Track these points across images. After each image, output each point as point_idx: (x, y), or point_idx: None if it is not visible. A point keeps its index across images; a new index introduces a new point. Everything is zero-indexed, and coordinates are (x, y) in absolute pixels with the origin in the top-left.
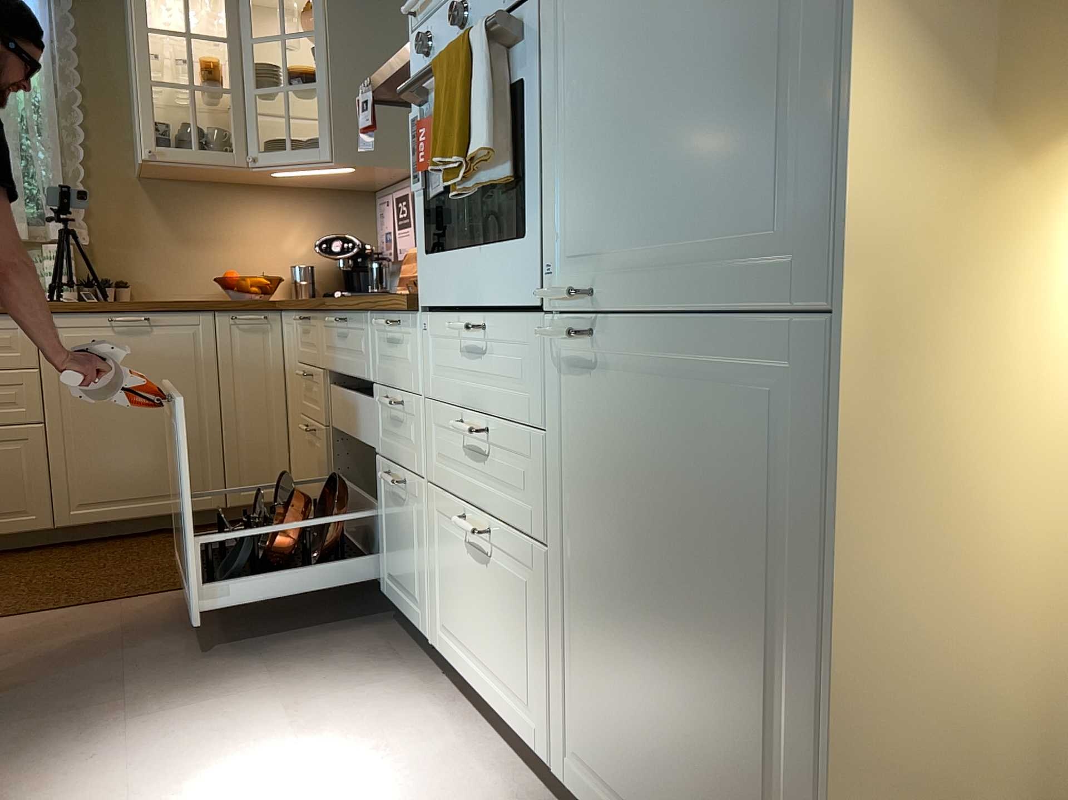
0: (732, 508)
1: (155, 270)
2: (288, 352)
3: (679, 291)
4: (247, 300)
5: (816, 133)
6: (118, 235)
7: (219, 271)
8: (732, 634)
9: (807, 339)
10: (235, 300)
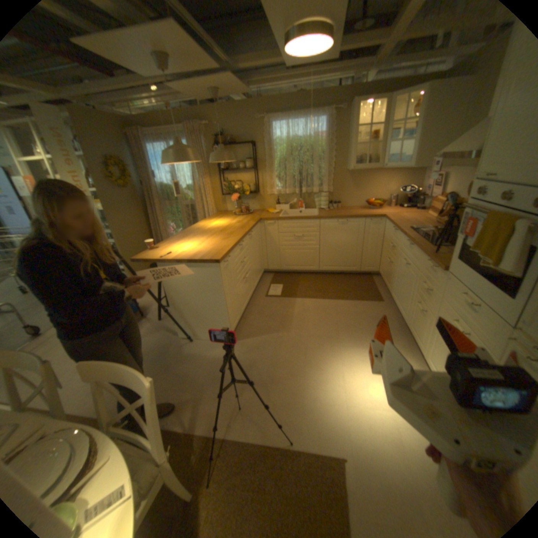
0: None
1: (348, 197)
2: (386, 232)
3: None
4: (375, 214)
5: None
6: (339, 188)
7: (366, 196)
8: None
9: None
10: (372, 214)
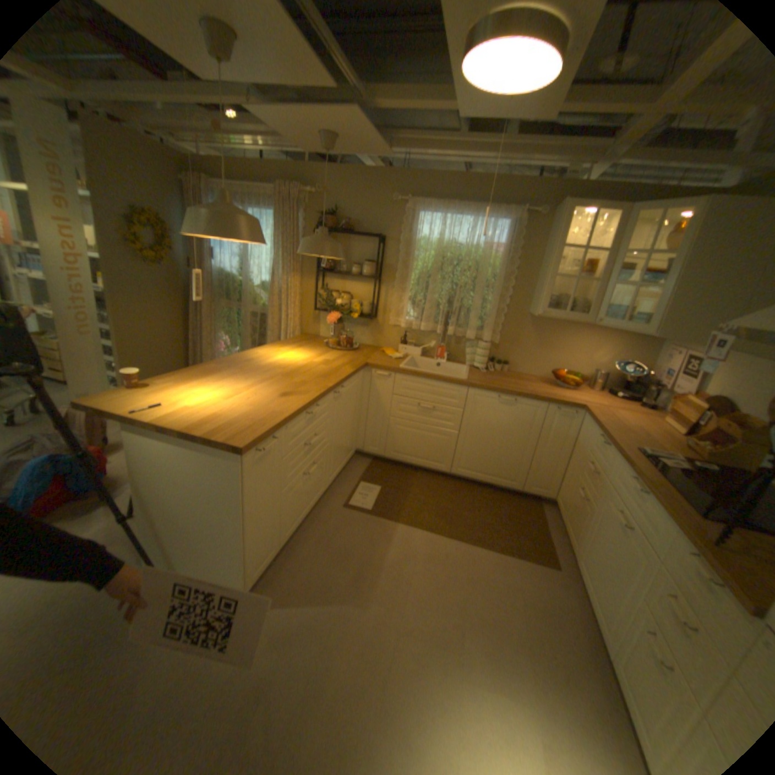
0: None
1: (523, 358)
2: (584, 437)
3: None
4: (569, 399)
5: None
6: (511, 339)
7: (554, 363)
8: None
9: None
10: (562, 399)
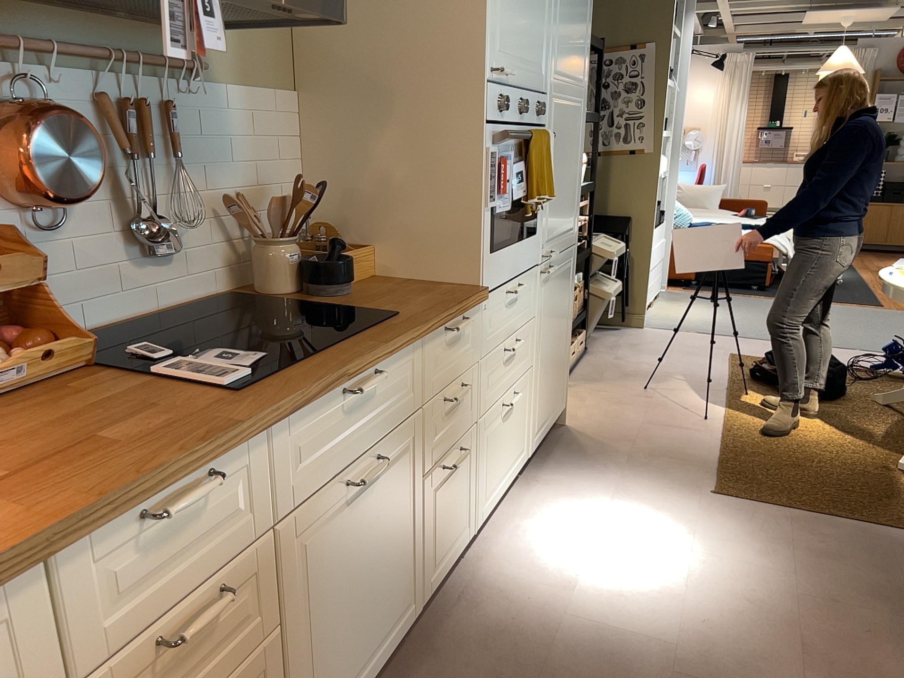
0: (565, 298)
1: None
2: None
3: (562, 244)
4: None
5: (576, 203)
6: None
7: None
8: (563, 330)
9: (573, 249)
10: None
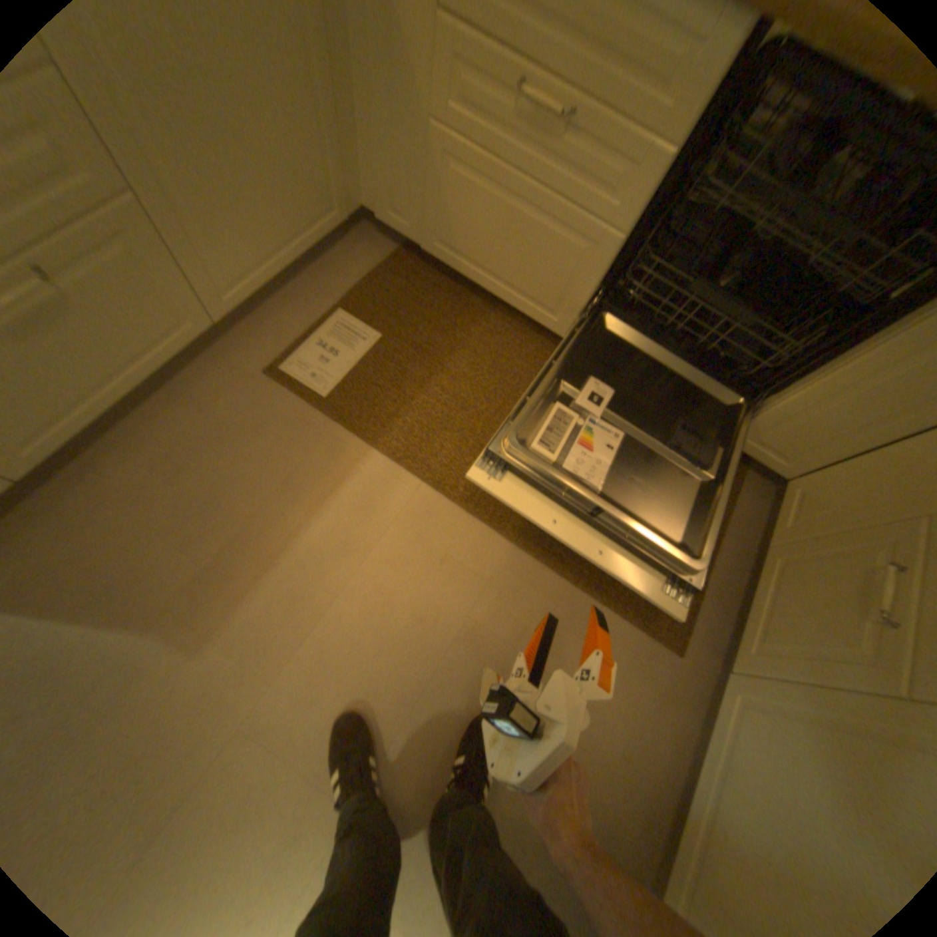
0: None
1: None
2: None
3: None
4: None
5: None
6: None
7: None
8: None
9: None
10: None
